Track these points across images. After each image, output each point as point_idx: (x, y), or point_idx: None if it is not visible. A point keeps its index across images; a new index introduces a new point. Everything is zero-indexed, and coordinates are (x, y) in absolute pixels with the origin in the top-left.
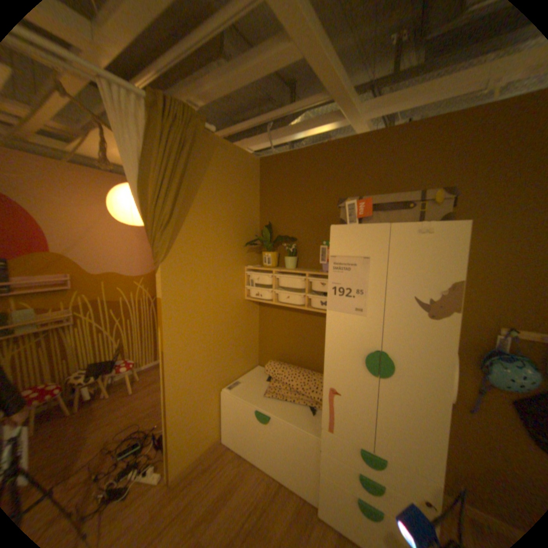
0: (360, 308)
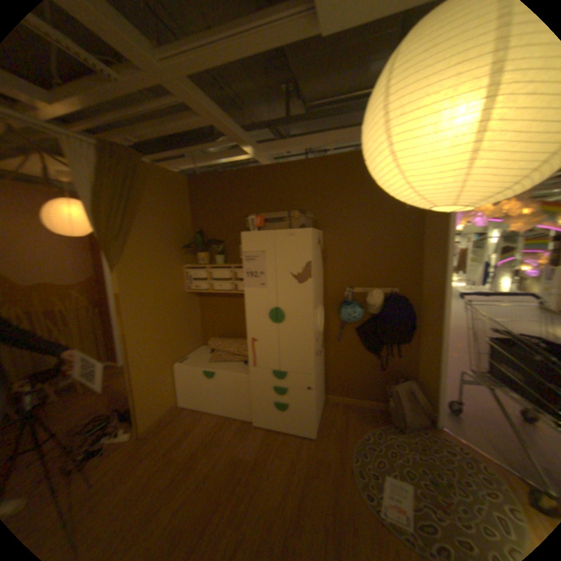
0: (262, 284)
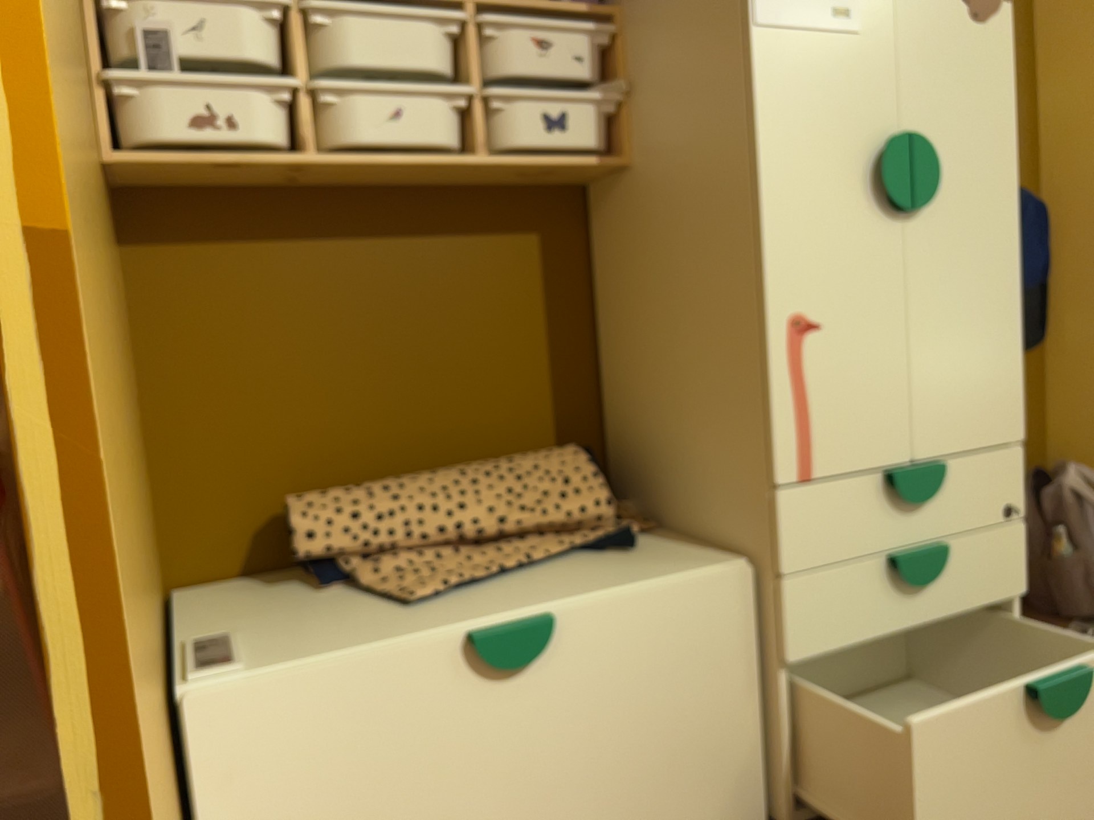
0: (847, 6)
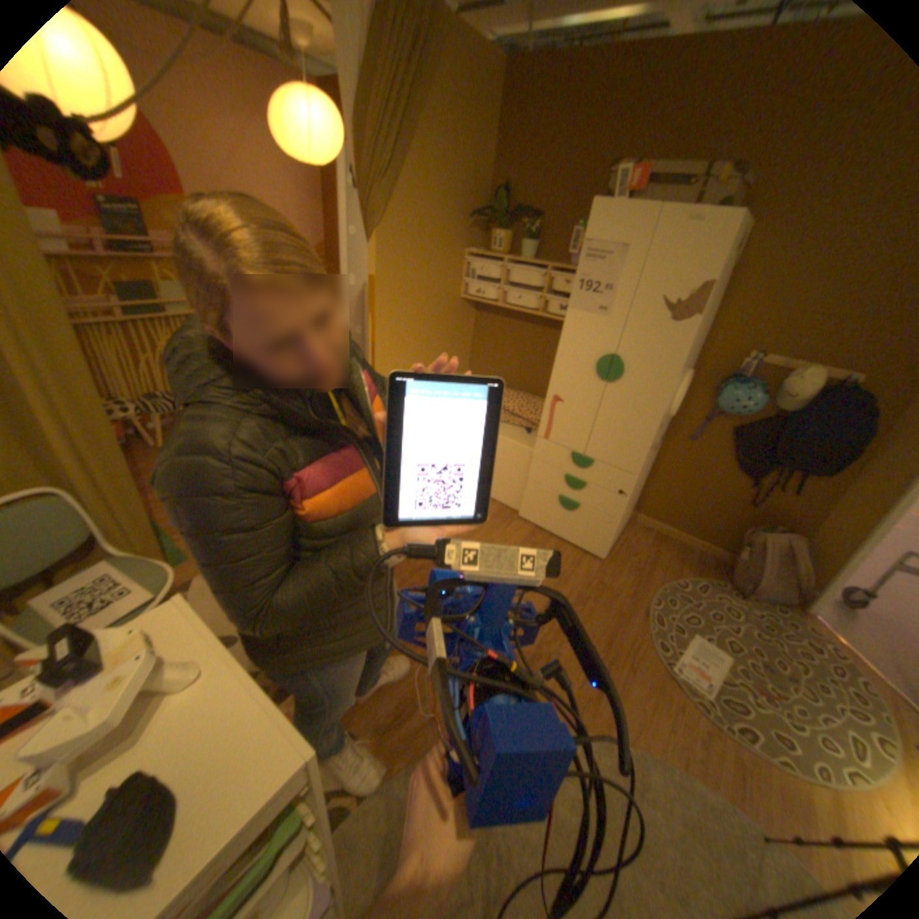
0: (603, 307)
